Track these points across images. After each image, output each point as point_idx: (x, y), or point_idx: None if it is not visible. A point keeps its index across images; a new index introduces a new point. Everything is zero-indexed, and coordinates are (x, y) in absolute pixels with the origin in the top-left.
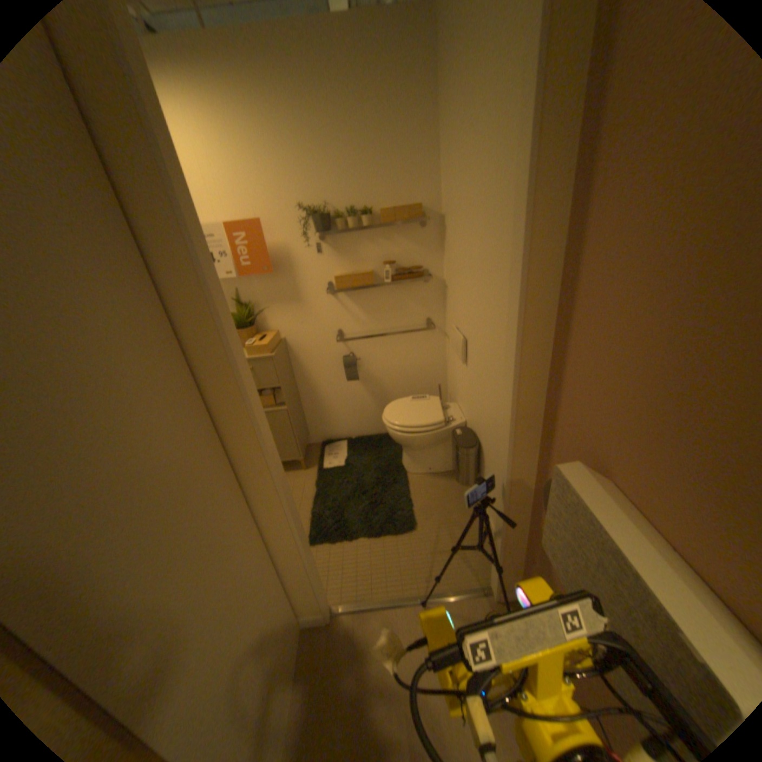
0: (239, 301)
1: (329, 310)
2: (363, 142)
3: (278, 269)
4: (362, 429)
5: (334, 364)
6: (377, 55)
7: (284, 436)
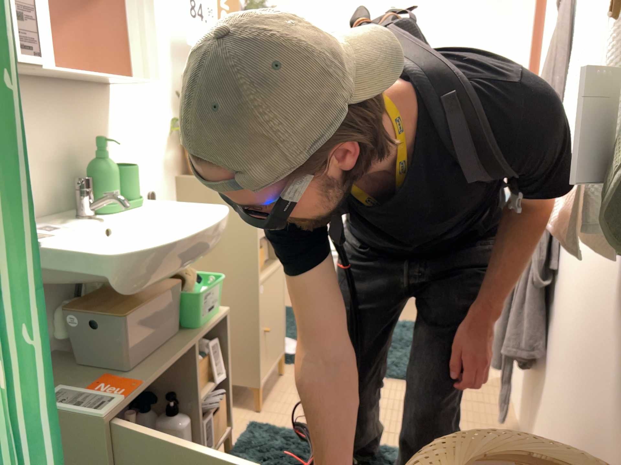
0: None
1: None
2: None
3: None
4: None
5: None
6: None
7: (280, 311)
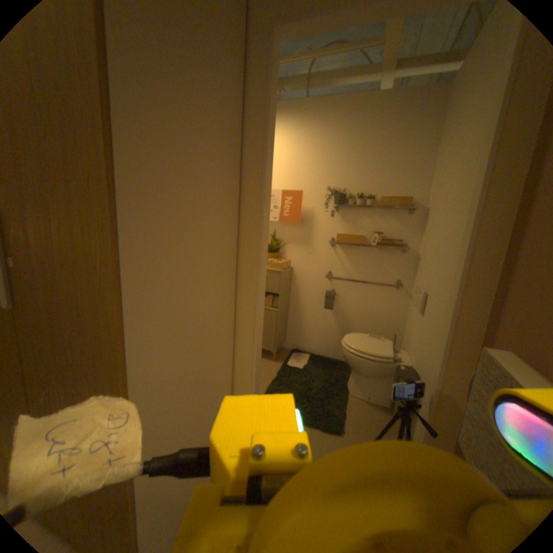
0: (274, 236)
1: (327, 254)
2: (381, 154)
3: (303, 221)
4: (324, 350)
5: (319, 293)
6: (404, 106)
7: (269, 328)
